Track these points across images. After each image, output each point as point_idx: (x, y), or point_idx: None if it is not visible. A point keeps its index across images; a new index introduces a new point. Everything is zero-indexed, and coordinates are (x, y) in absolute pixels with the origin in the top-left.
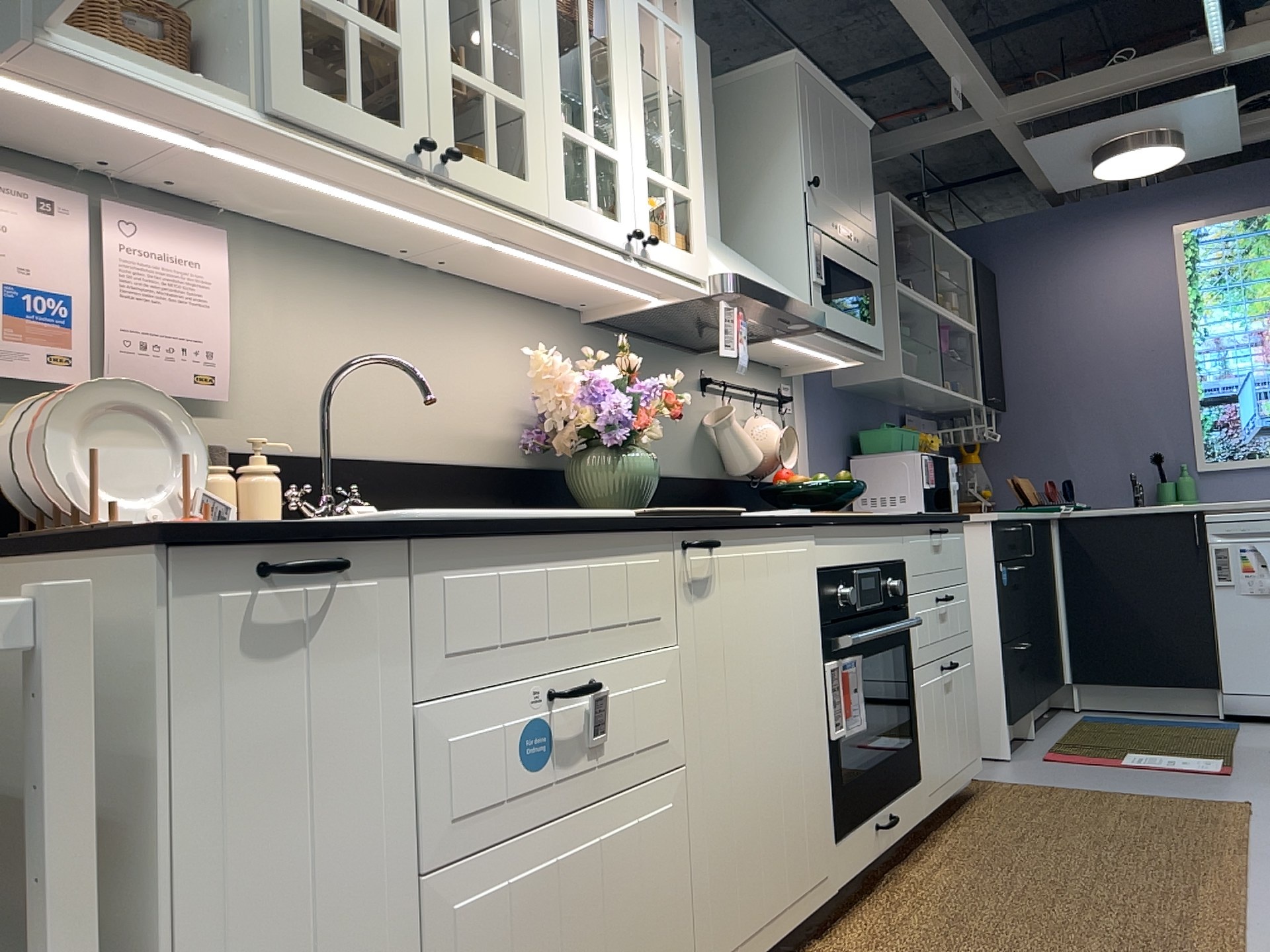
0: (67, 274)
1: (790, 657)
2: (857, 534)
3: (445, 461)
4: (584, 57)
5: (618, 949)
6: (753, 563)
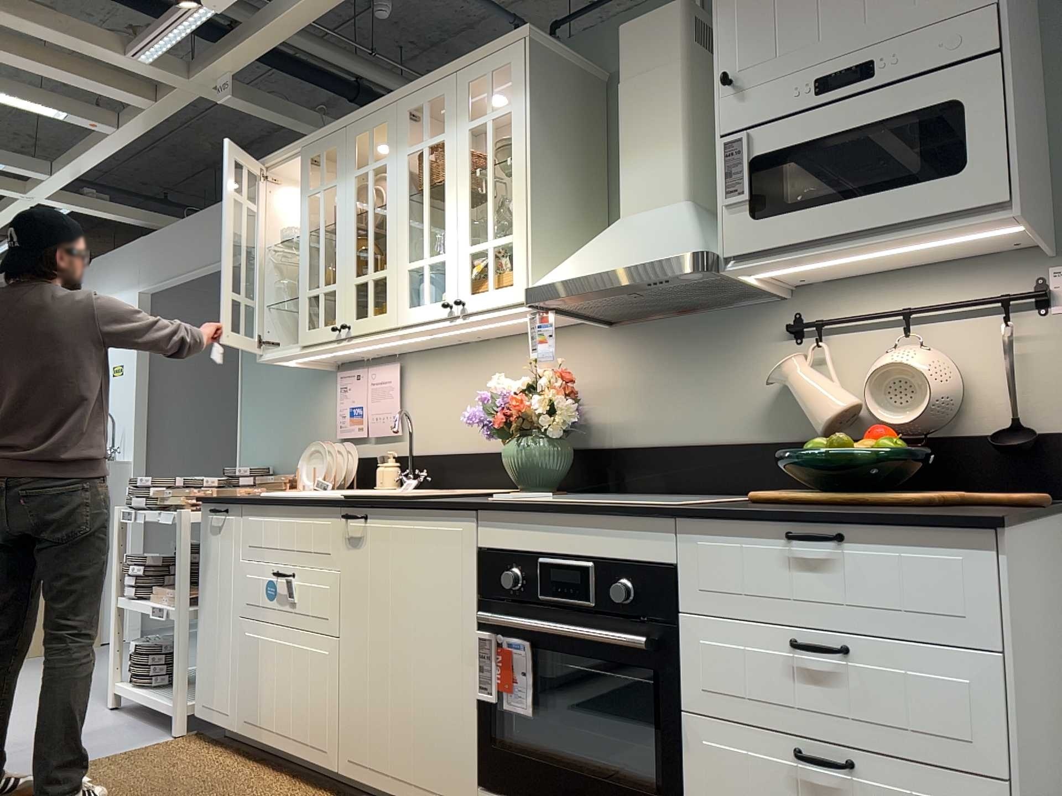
0: (360, 398)
1: (430, 609)
2: (548, 522)
3: (493, 450)
4: (423, 210)
5: (298, 700)
6: (397, 533)
